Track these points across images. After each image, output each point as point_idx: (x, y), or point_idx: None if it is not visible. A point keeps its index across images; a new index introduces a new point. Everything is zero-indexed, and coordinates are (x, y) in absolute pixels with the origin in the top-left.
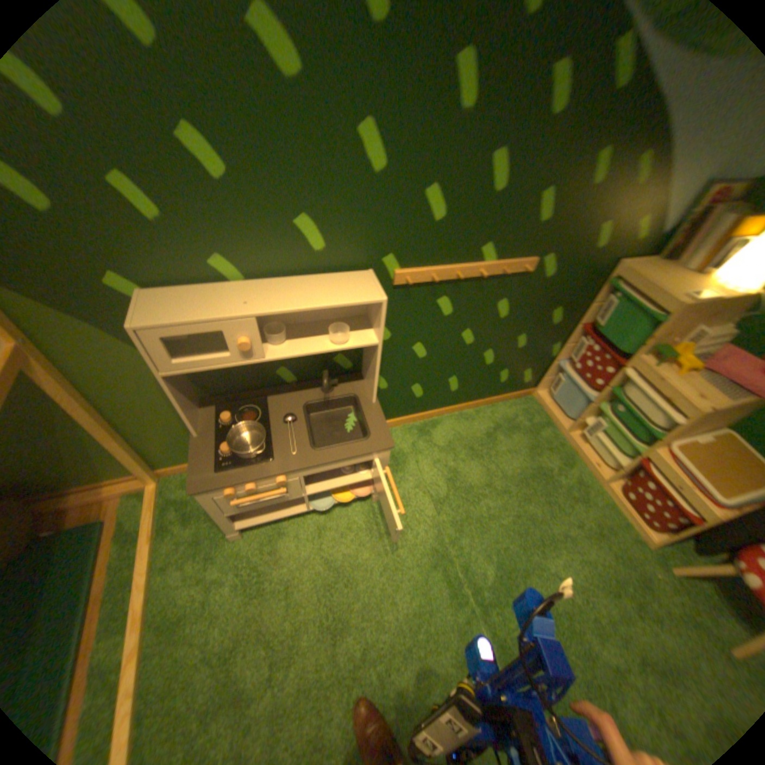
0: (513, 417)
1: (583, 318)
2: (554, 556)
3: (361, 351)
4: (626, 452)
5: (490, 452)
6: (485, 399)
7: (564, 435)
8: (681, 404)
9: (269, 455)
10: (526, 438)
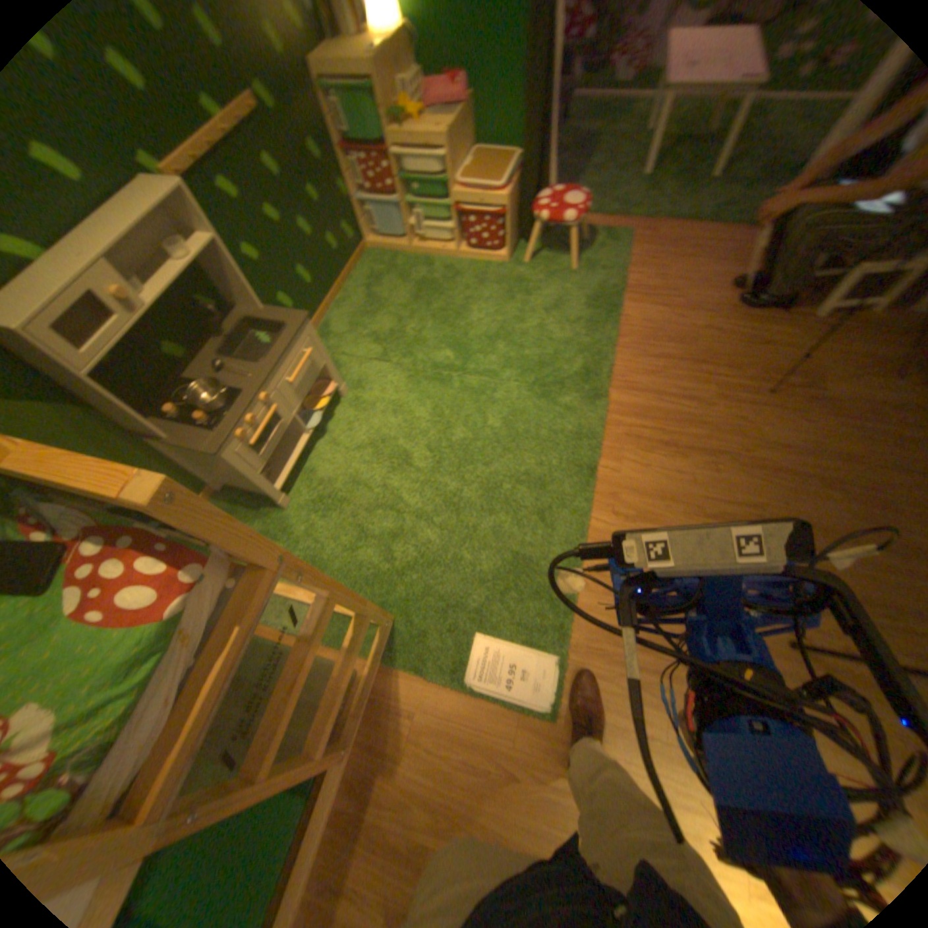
0: (371, 272)
1: (332, 138)
2: (469, 314)
3: (208, 278)
4: (446, 217)
5: (380, 303)
6: (340, 276)
7: (411, 252)
8: (433, 141)
9: (236, 392)
10: (392, 275)
